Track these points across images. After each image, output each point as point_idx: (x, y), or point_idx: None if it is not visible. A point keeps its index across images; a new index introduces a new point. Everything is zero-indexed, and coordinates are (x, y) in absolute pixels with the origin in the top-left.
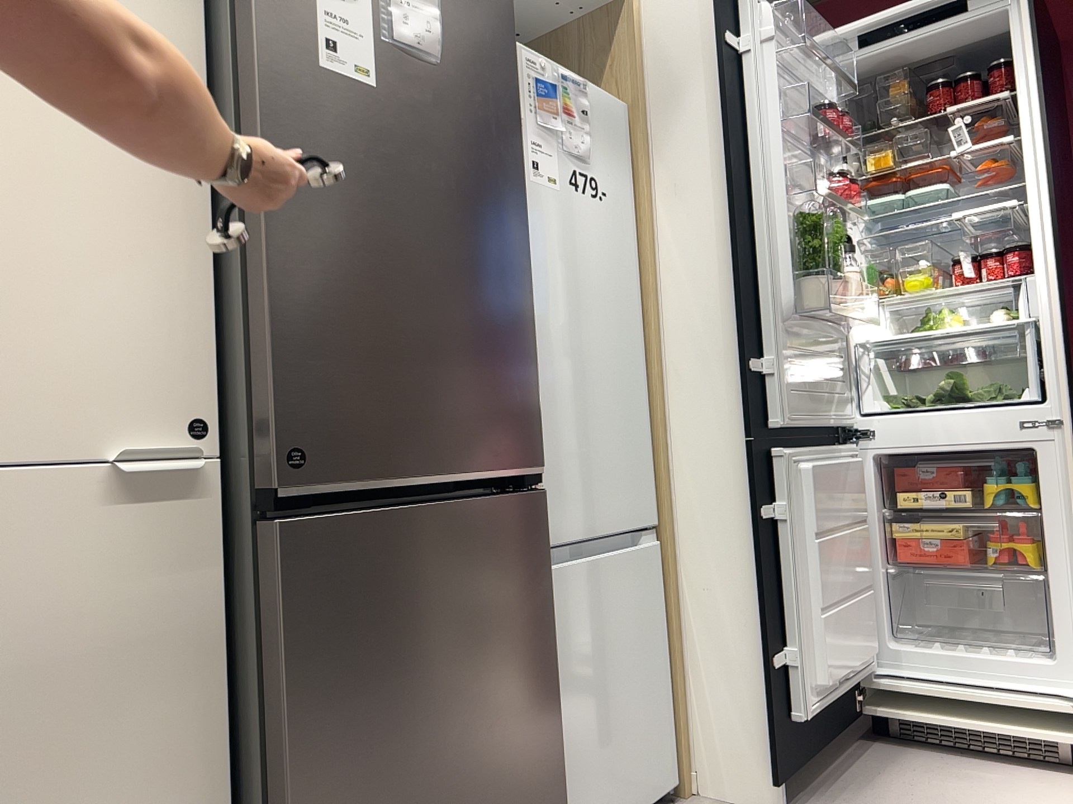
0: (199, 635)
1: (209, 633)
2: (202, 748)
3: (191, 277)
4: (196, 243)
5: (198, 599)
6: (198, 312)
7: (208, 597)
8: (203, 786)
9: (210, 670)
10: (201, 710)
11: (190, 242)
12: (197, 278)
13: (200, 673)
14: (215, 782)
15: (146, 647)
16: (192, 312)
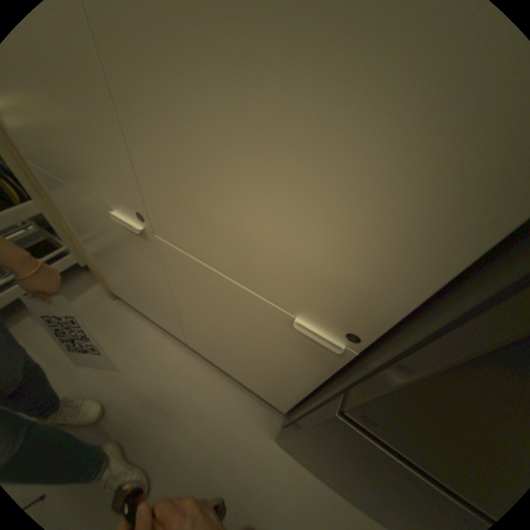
0: (313, 376)
1: (317, 379)
2: (300, 388)
3: (432, 267)
4: (472, 242)
5: (319, 371)
6: (414, 293)
7: (323, 374)
8: (296, 391)
9: (312, 383)
10: (304, 384)
11: (464, 238)
12: (439, 270)
13: (308, 380)
14: (300, 394)
15: (291, 362)
16: (408, 289)
